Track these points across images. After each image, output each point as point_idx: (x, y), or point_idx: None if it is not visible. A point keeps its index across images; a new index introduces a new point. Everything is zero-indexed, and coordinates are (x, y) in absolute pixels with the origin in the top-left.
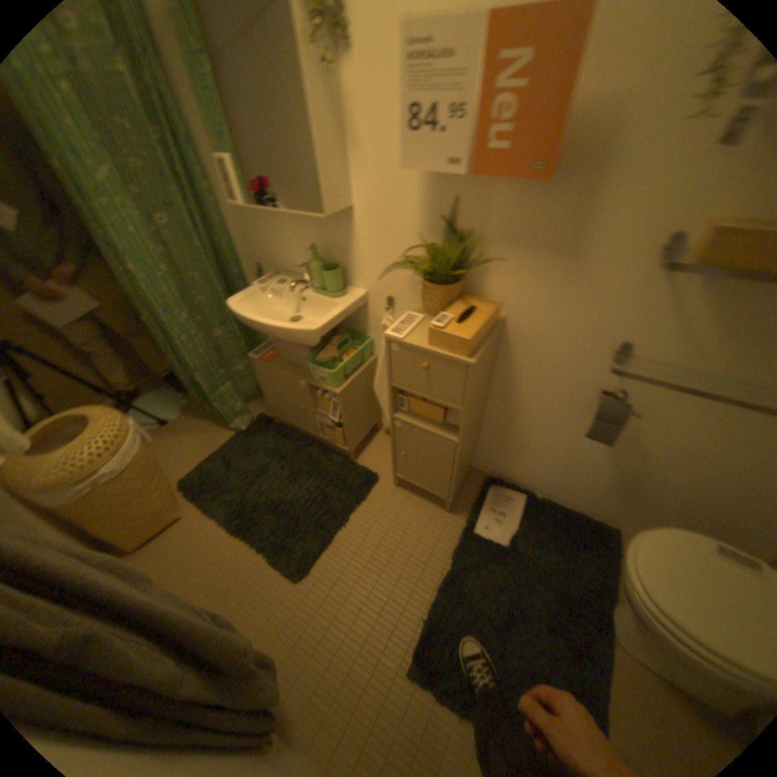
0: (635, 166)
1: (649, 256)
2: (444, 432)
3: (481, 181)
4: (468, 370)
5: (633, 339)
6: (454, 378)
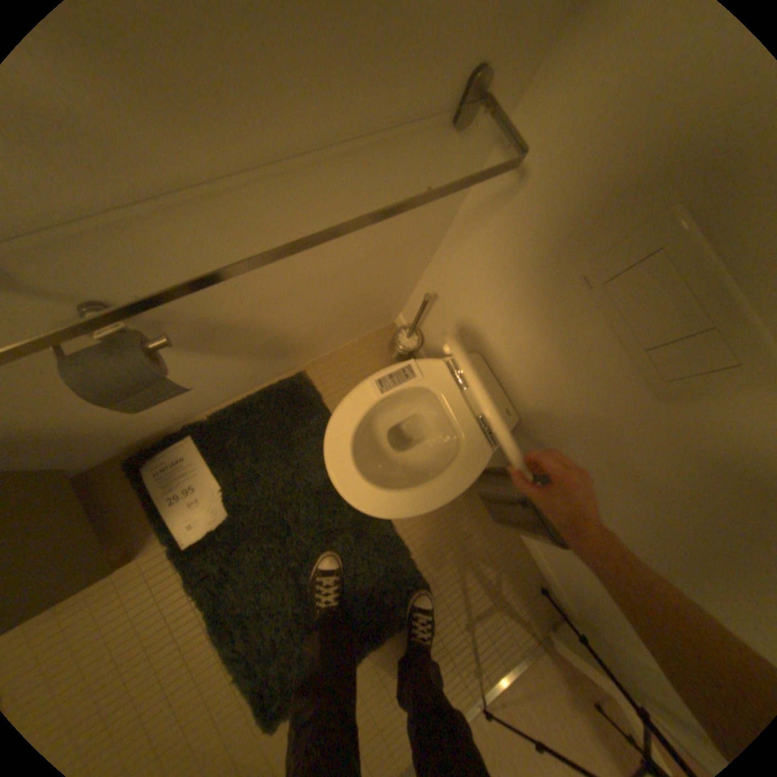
0: None
1: None
2: None
3: None
4: None
5: None
6: None
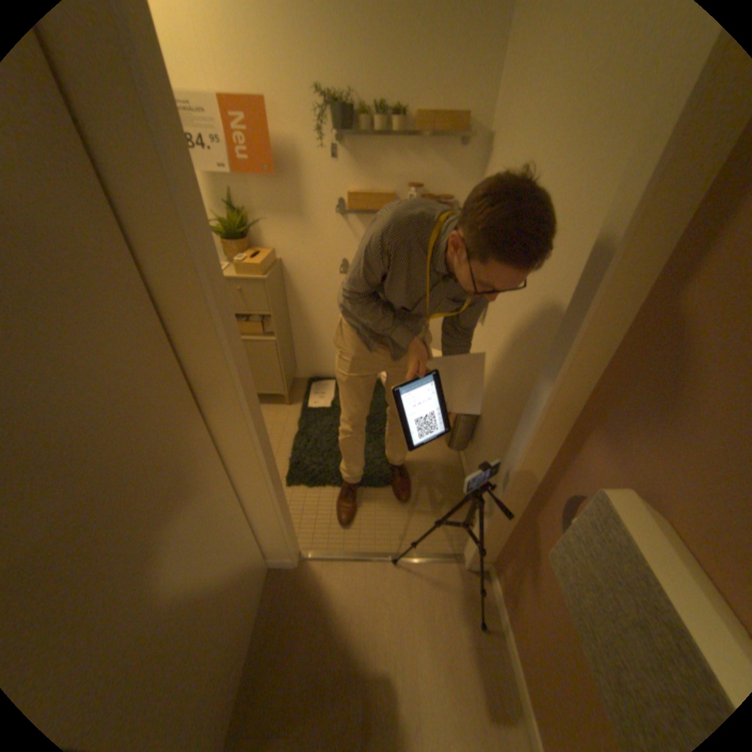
0: (312, 170)
1: (335, 213)
2: (267, 338)
3: (242, 179)
4: (266, 285)
5: (346, 258)
6: (260, 294)
